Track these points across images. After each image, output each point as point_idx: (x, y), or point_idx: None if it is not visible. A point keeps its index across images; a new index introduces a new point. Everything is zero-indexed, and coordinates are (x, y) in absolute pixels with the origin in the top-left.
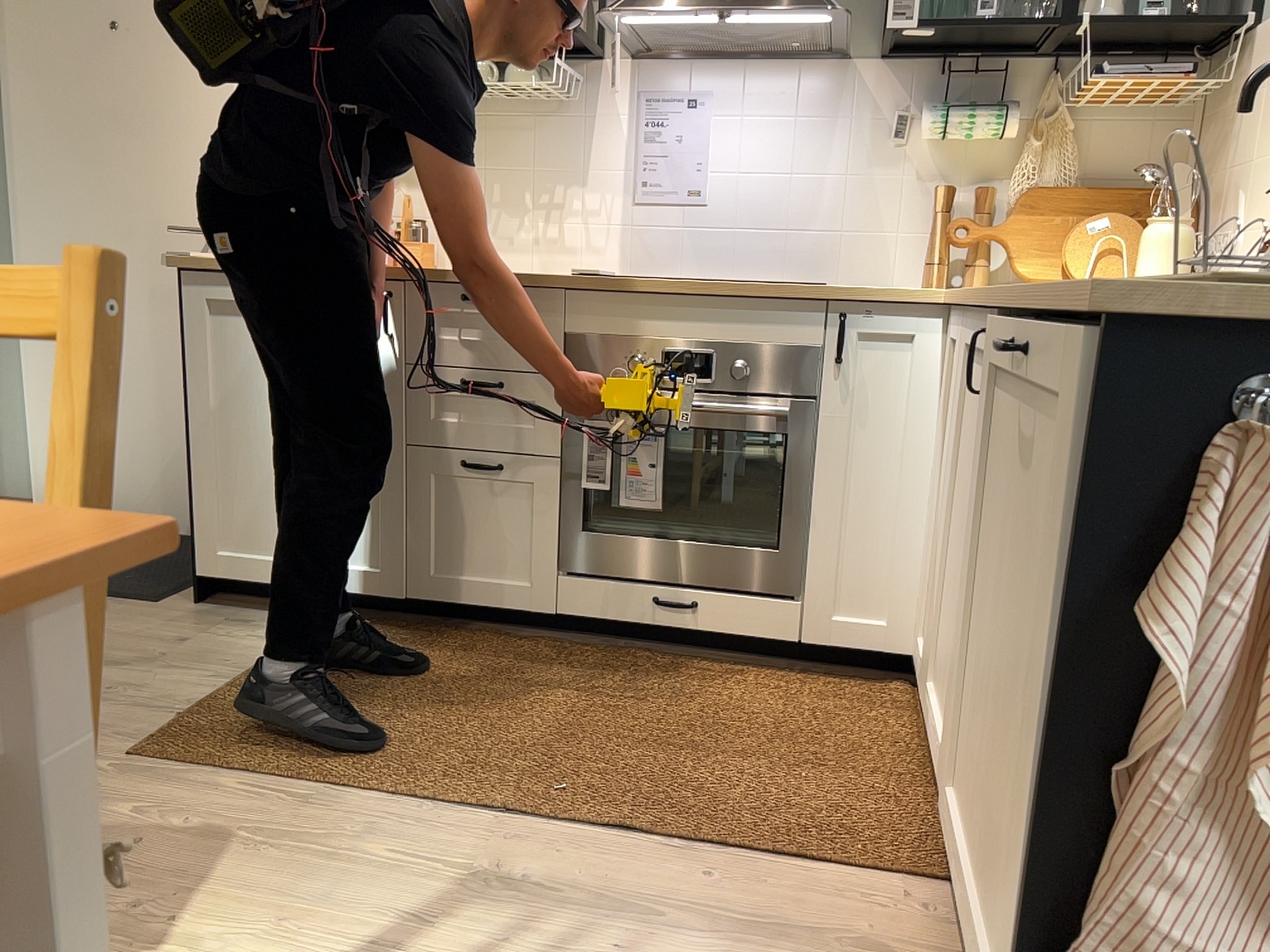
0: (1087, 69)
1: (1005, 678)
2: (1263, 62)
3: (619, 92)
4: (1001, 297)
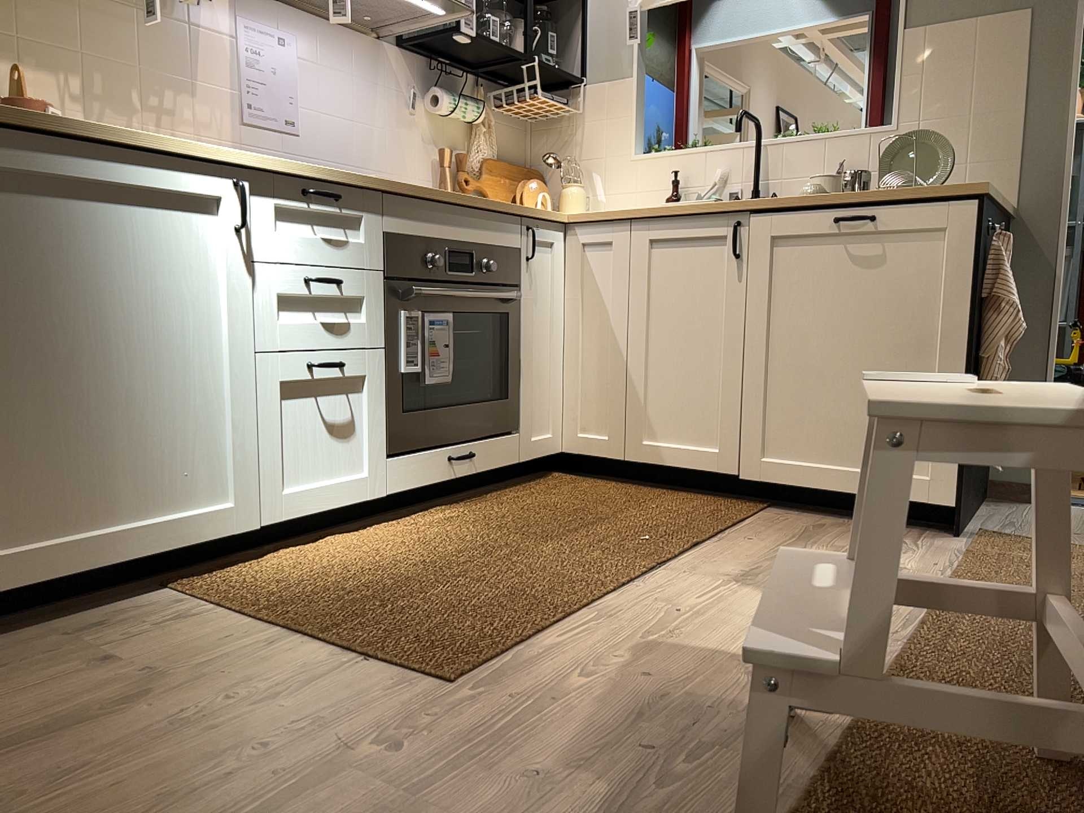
0: (537, 89)
1: (837, 368)
2: (599, 105)
3: (224, 13)
4: (757, 200)
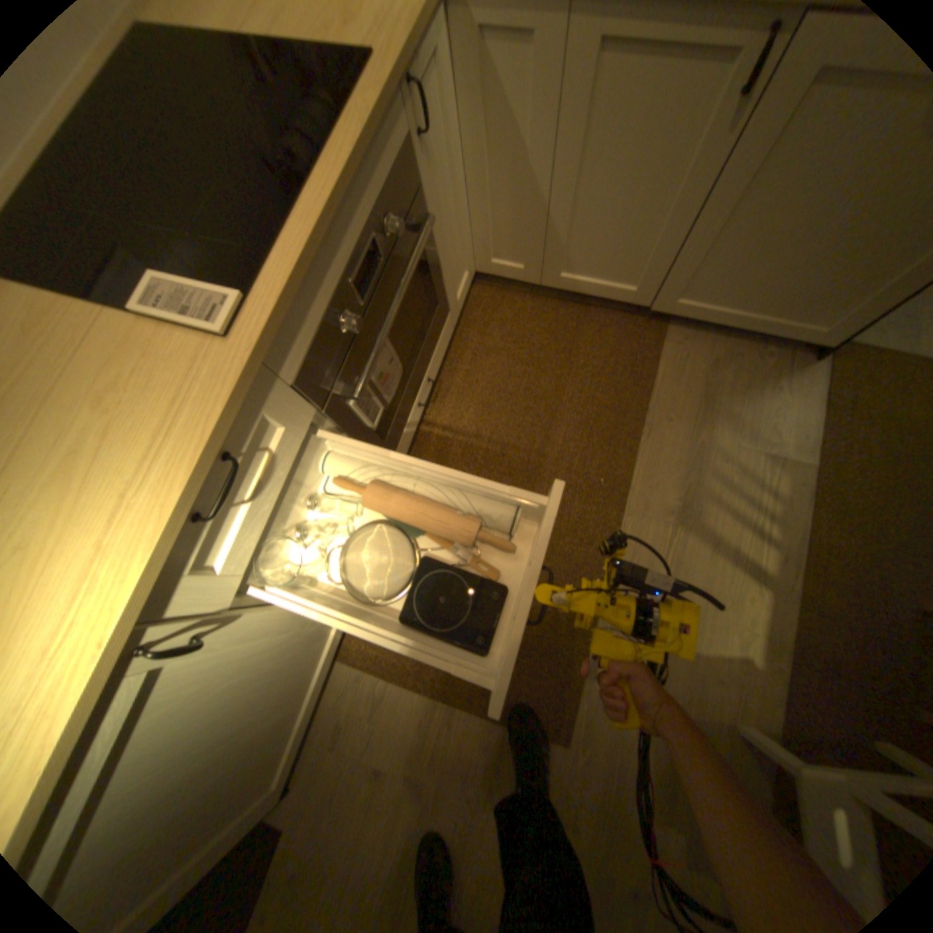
0: None
1: (800, 243)
2: None
3: None
4: None
